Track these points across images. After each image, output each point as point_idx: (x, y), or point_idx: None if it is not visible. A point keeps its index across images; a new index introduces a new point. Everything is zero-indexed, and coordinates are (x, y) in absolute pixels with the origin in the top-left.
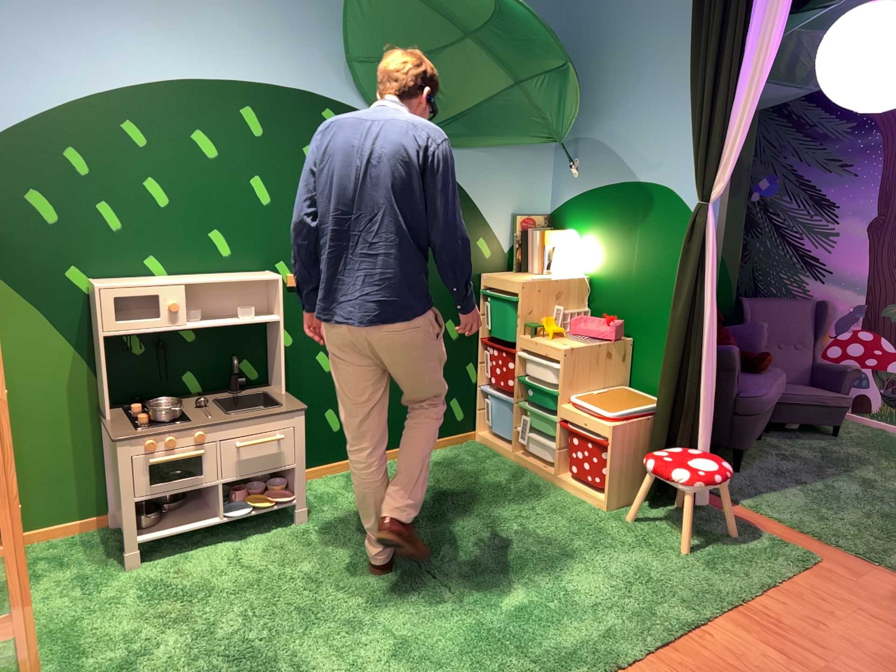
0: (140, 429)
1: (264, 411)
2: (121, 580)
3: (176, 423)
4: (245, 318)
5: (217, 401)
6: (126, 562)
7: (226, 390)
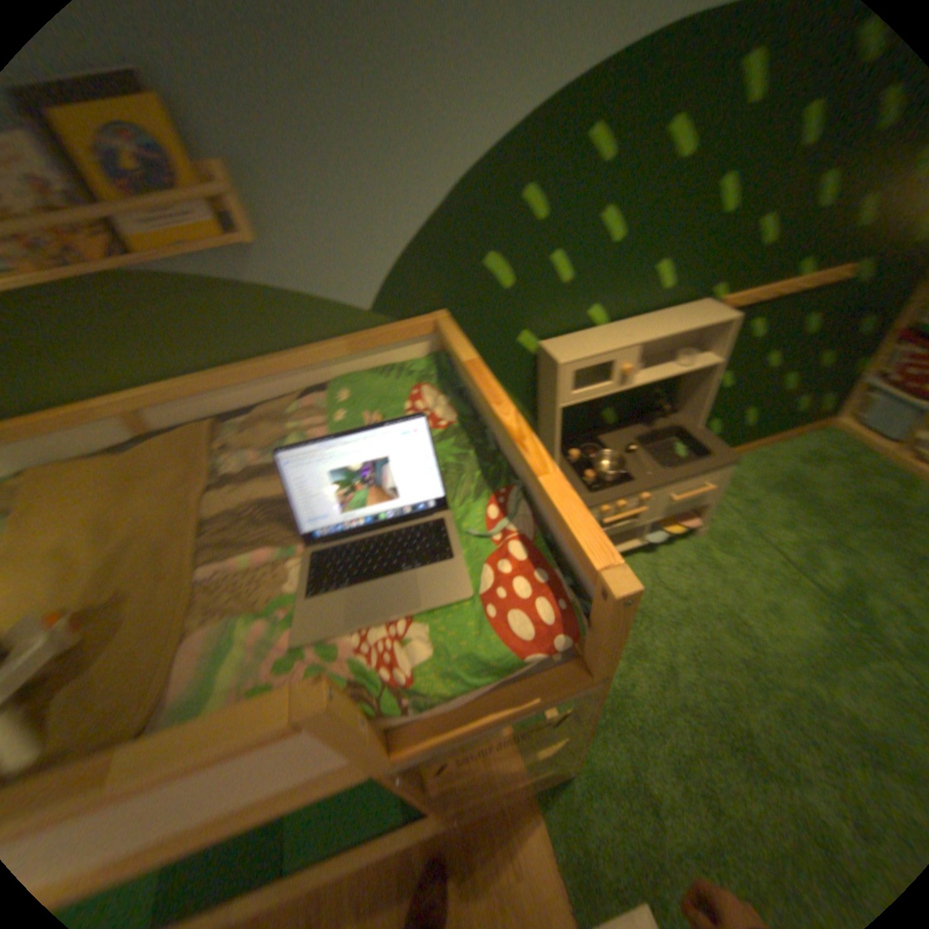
0: (591, 489)
1: (699, 463)
2: None
3: (620, 480)
4: (683, 363)
5: (640, 440)
6: None
7: (637, 418)
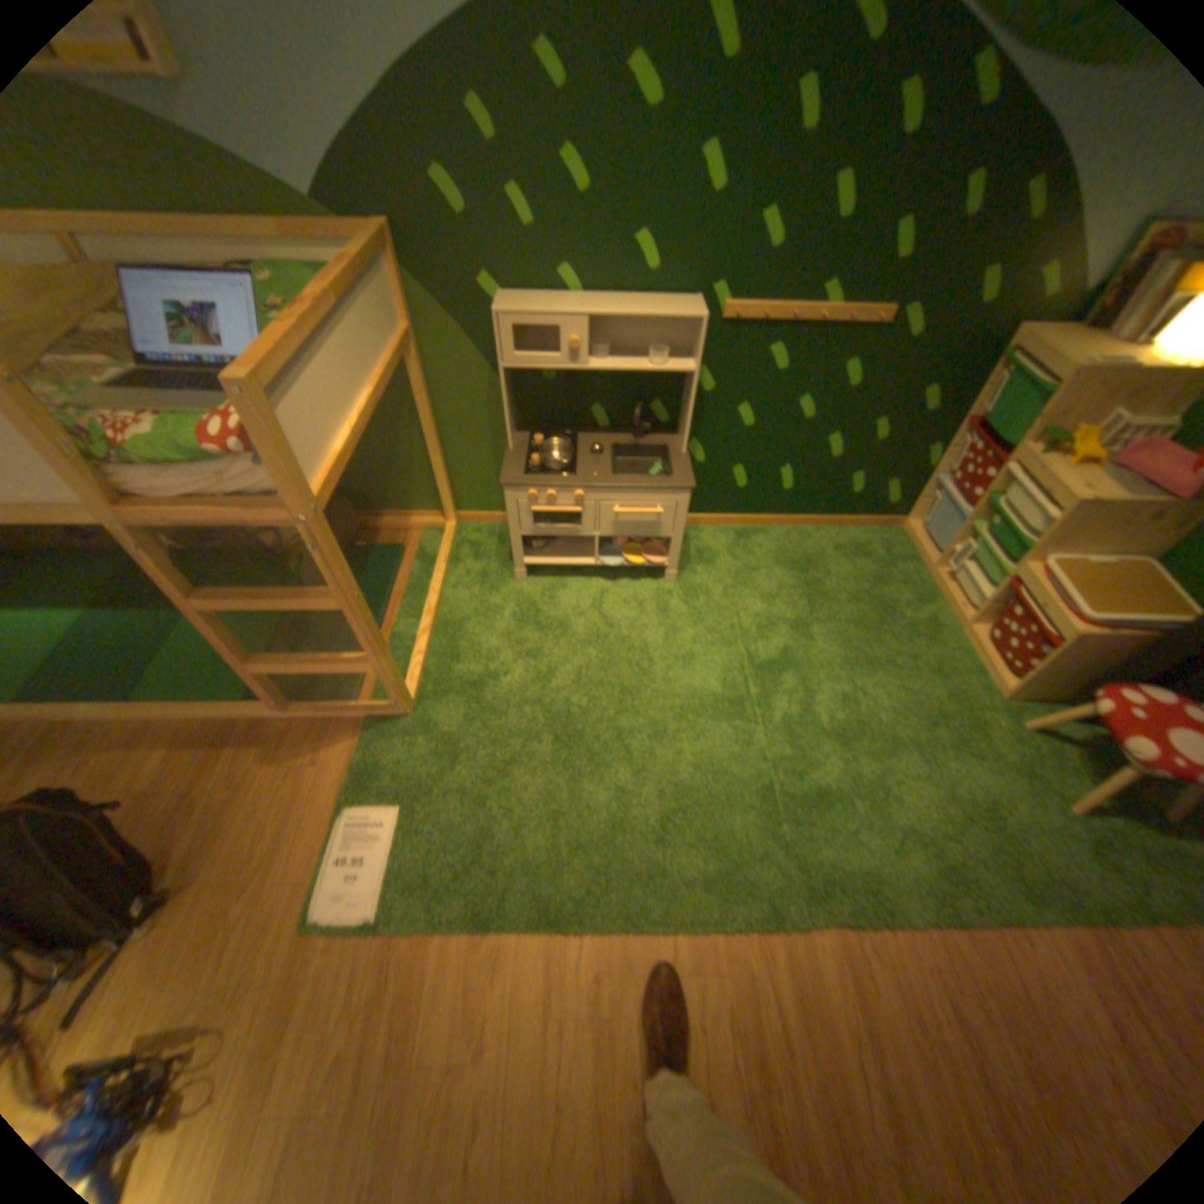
0: (529, 475)
1: (650, 482)
2: (509, 591)
3: (562, 475)
4: (656, 364)
5: (615, 449)
6: (519, 572)
7: (633, 431)
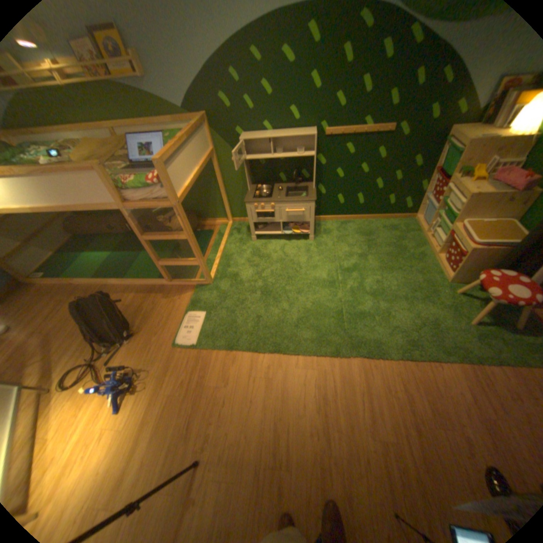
0: (254, 198)
1: (298, 198)
2: (249, 244)
3: (266, 198)
4: (300, 154)
5: (287, 188)
6: (253, 238)
7: (295, 182)
